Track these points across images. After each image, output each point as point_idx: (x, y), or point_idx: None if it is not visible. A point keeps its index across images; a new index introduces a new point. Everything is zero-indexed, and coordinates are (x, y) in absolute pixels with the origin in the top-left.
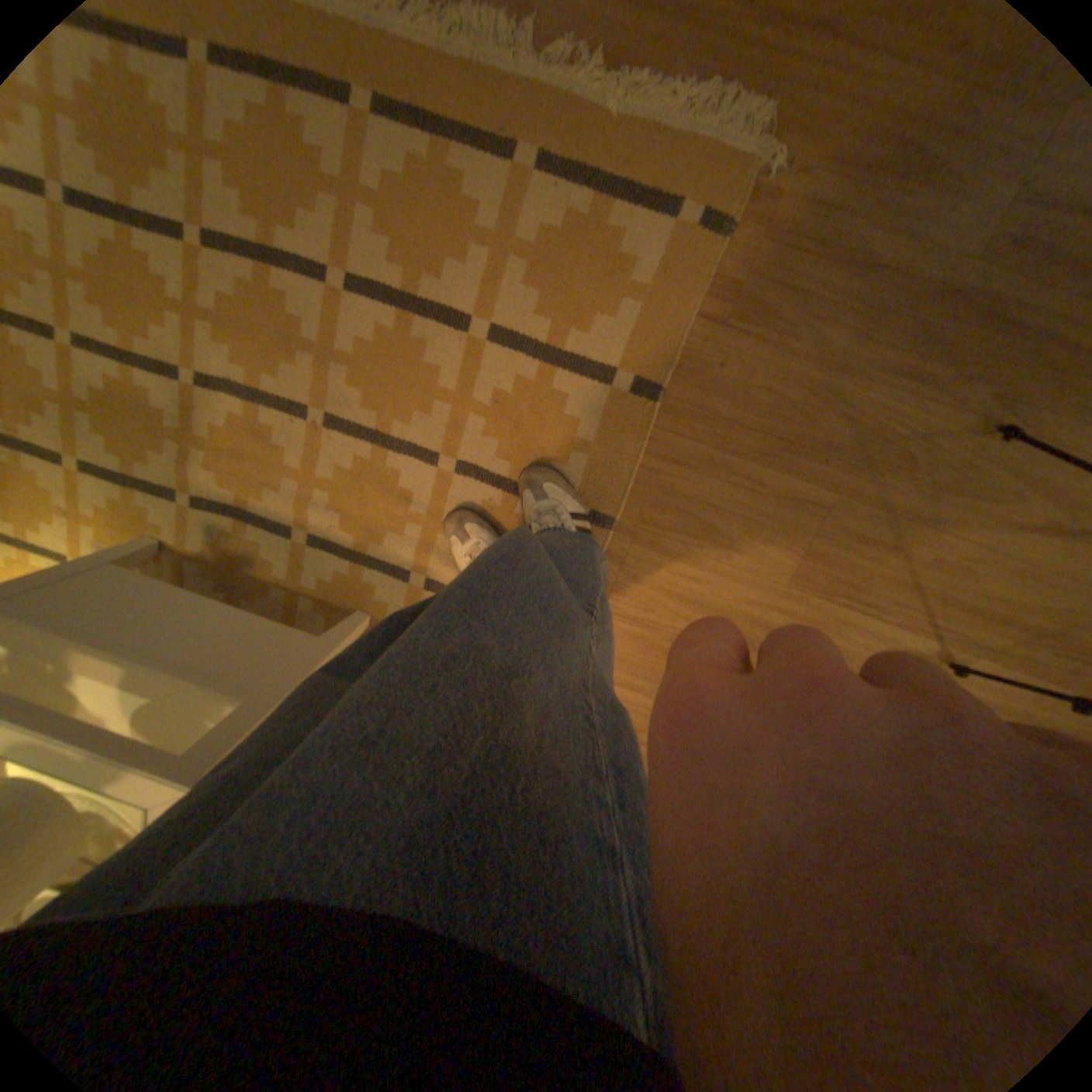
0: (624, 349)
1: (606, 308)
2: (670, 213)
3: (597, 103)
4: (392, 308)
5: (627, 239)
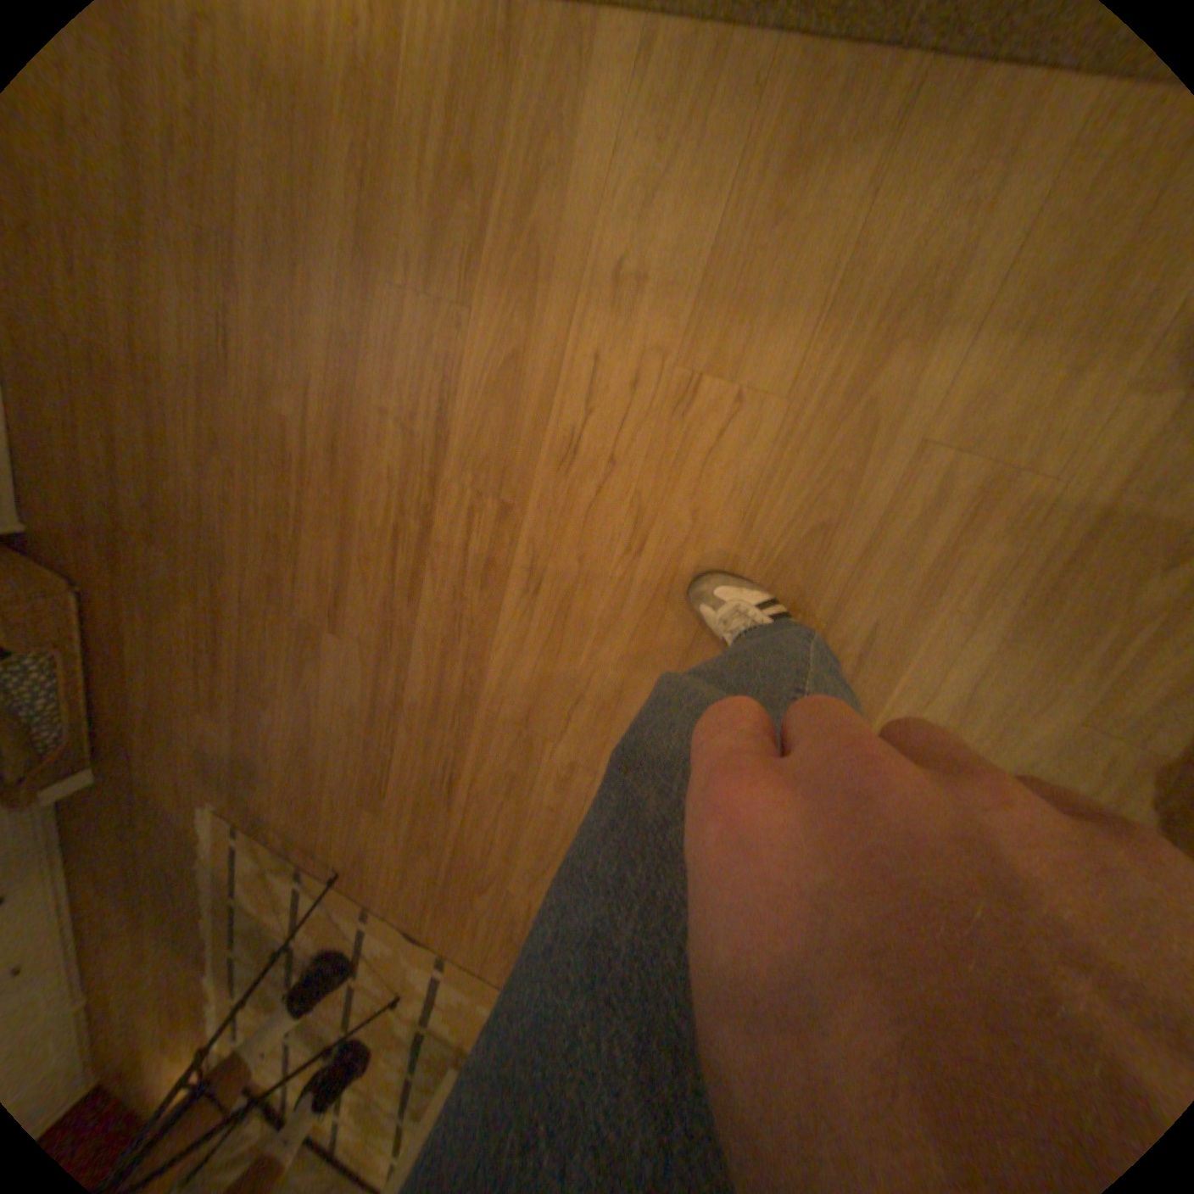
0: (274, 880)
1: (261, 884)
2: (224, 850)
3: (200, 871)
4: (283, 974)
5: (236, 869)
